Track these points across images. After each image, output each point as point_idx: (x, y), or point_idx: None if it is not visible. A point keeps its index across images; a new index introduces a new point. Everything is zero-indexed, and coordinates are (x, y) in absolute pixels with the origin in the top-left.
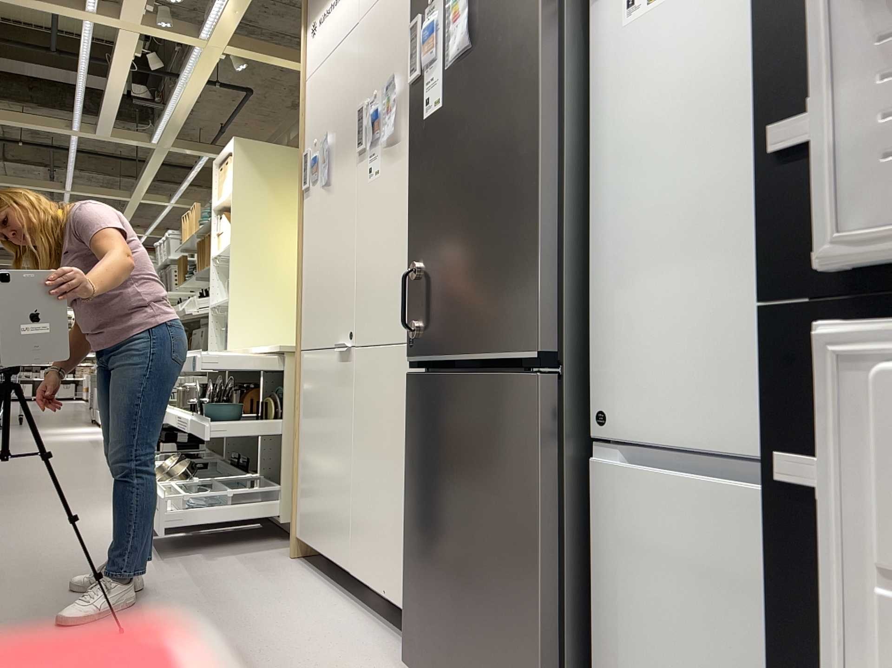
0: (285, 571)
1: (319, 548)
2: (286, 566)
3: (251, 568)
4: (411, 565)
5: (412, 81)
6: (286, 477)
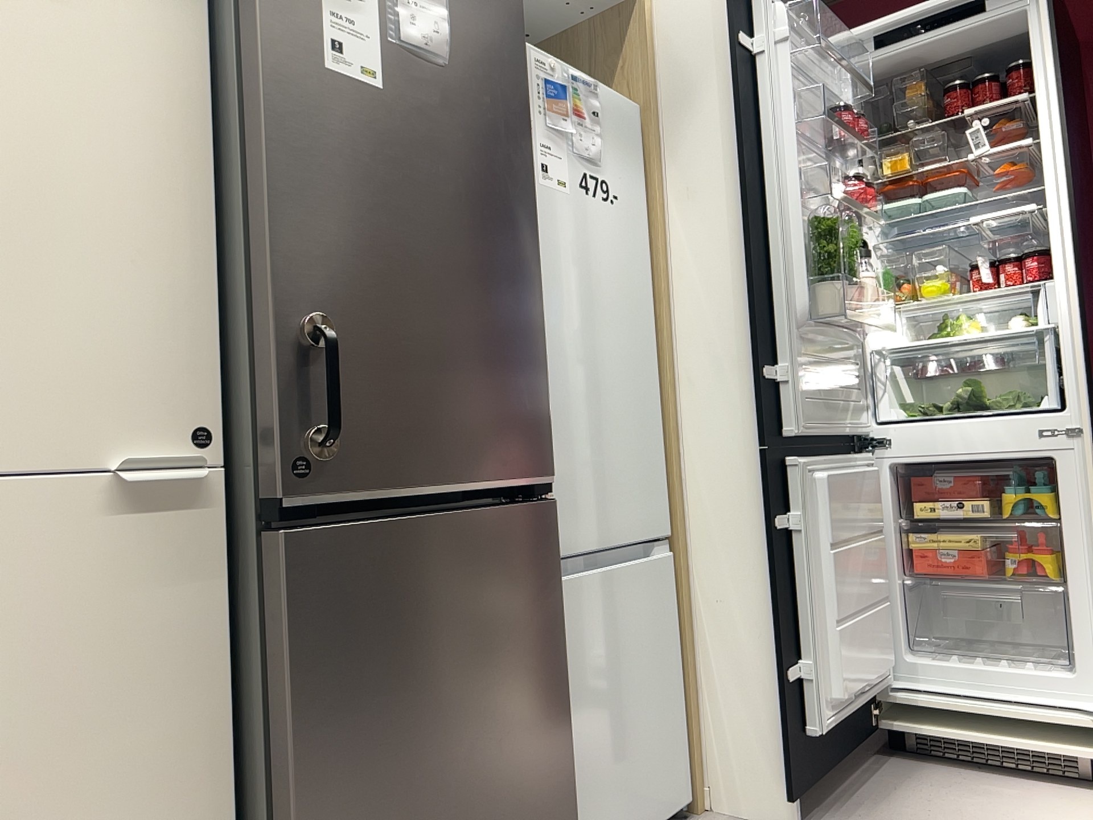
0: None
1: None
2: None
3: None
4: None
5: None
6: None
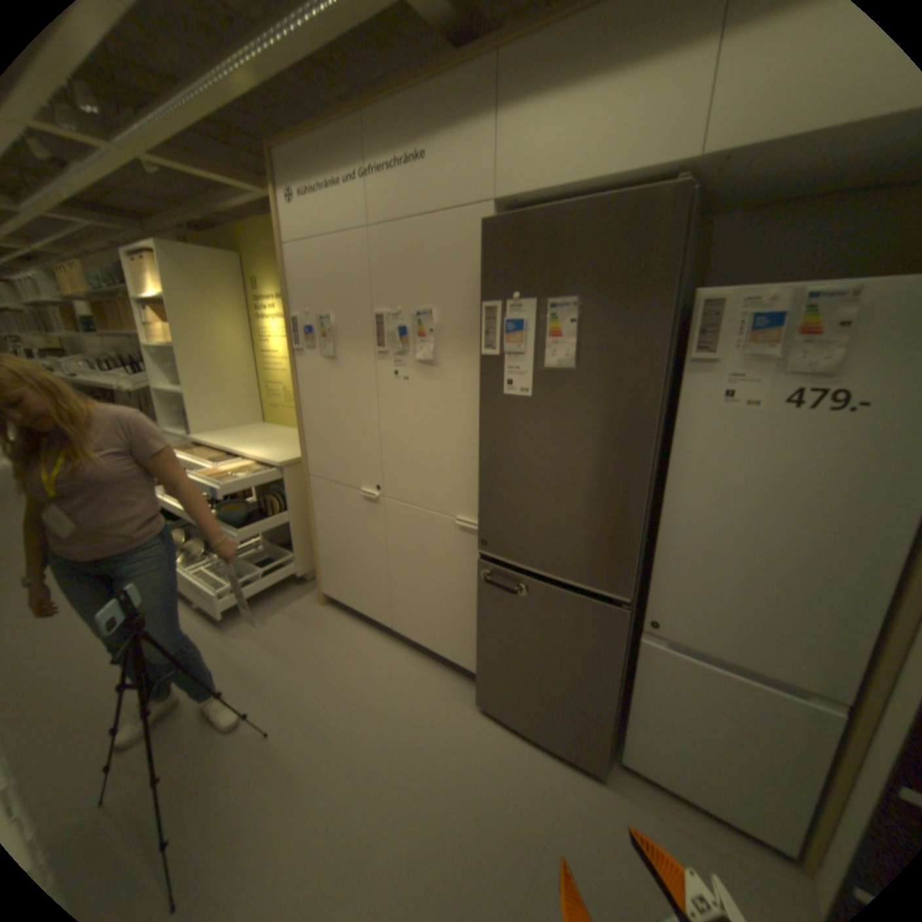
0: (328, 621)
1: (354, 606)
2: (324, 614)
3: (300, 623)
4: (482, 659)
5: (487, 353)
6: (297, 548)
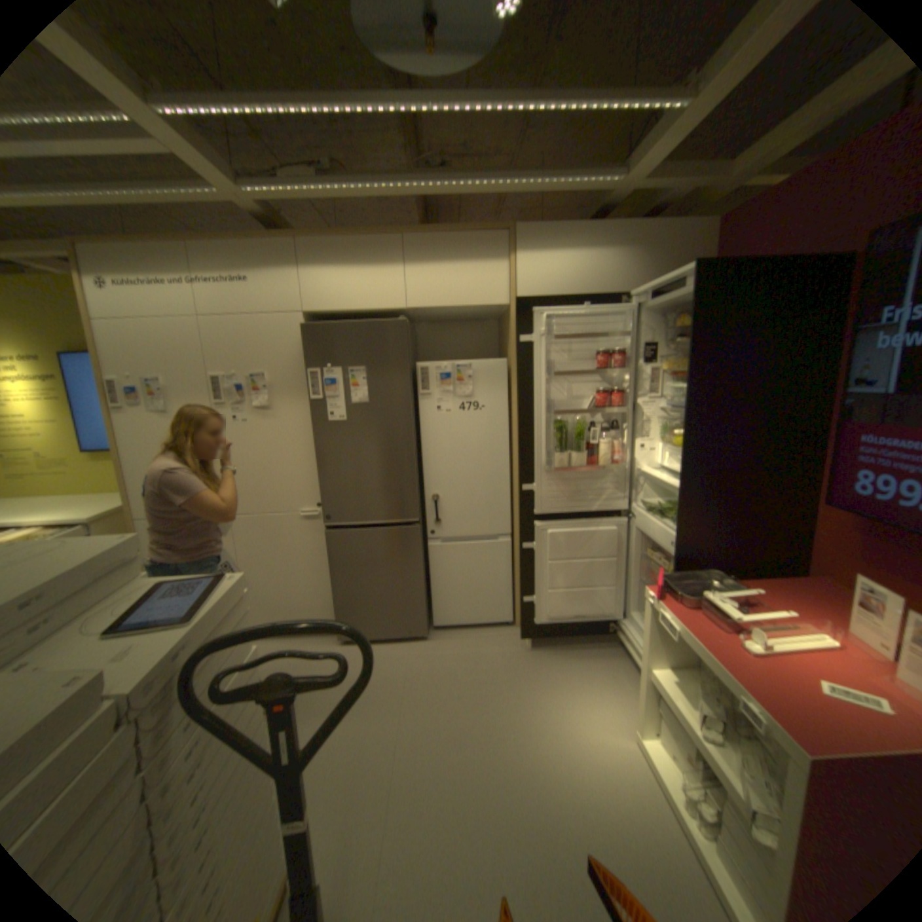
0: None
1: None
2: None
3: None
4: (338, 603)
5: (315, 398)
6: None
